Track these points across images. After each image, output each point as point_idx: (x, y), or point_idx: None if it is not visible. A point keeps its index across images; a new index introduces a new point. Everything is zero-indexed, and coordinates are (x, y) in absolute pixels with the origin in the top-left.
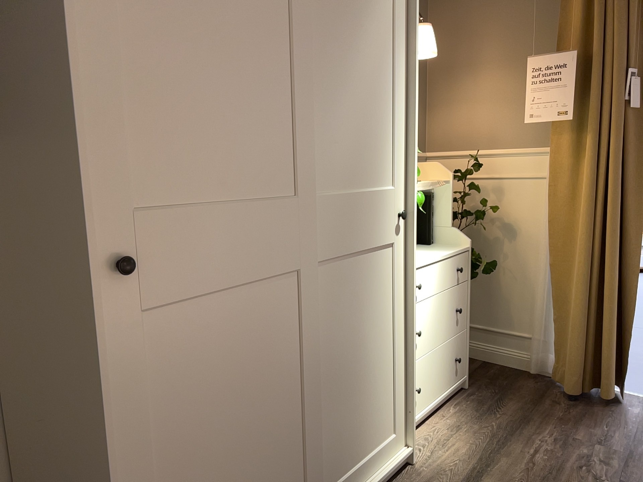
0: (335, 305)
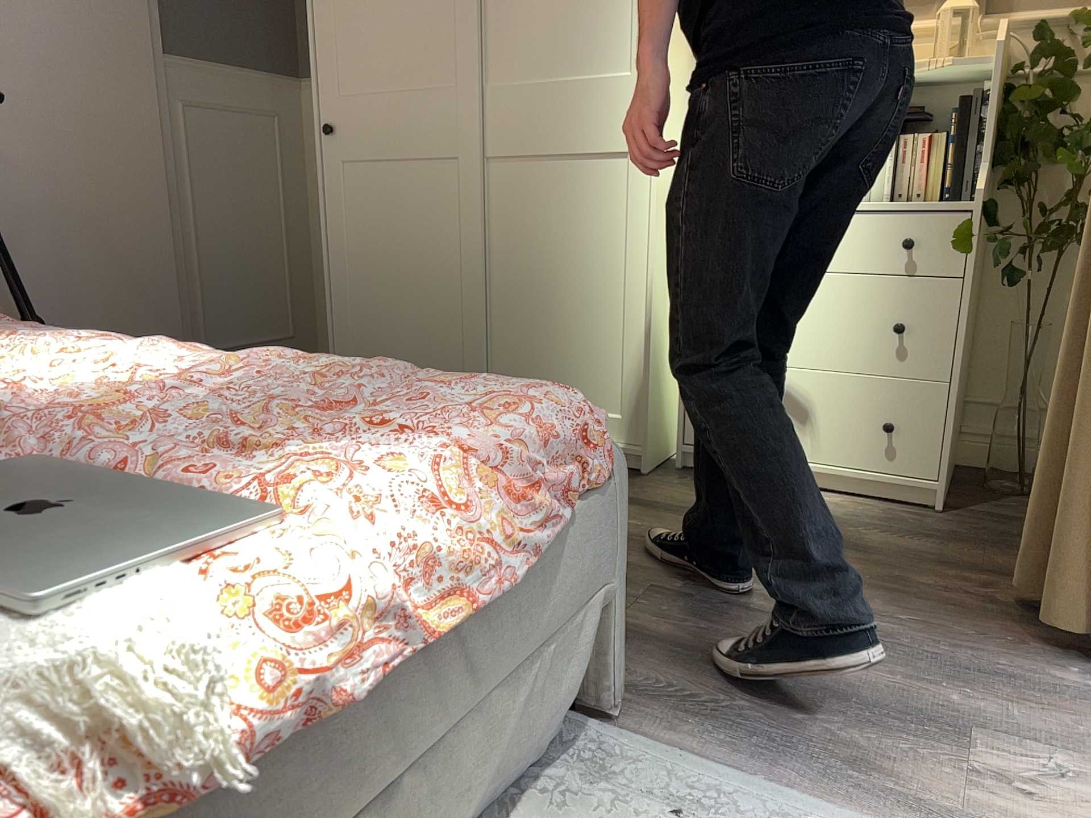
0: (522, 209)
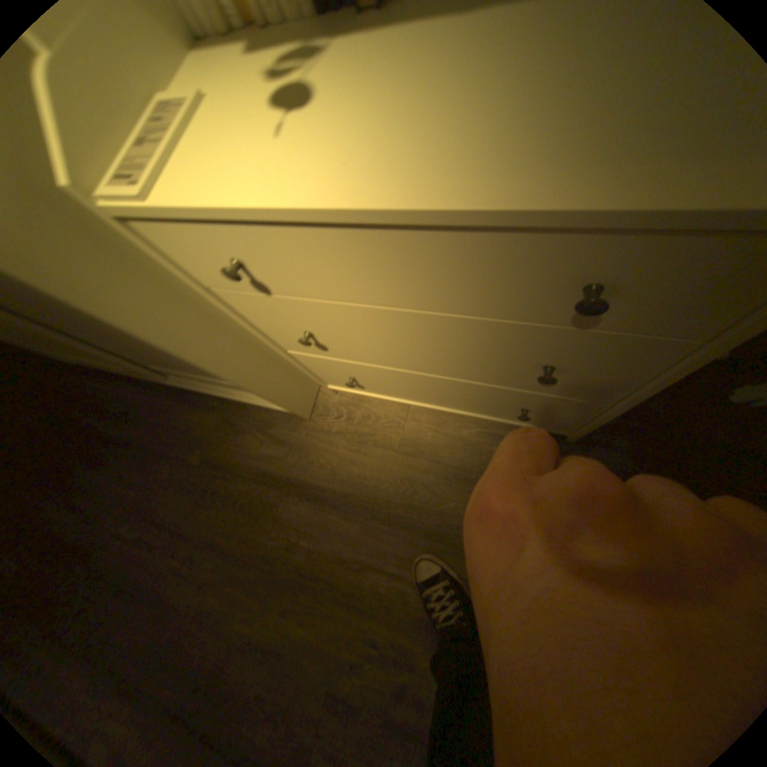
0: None
